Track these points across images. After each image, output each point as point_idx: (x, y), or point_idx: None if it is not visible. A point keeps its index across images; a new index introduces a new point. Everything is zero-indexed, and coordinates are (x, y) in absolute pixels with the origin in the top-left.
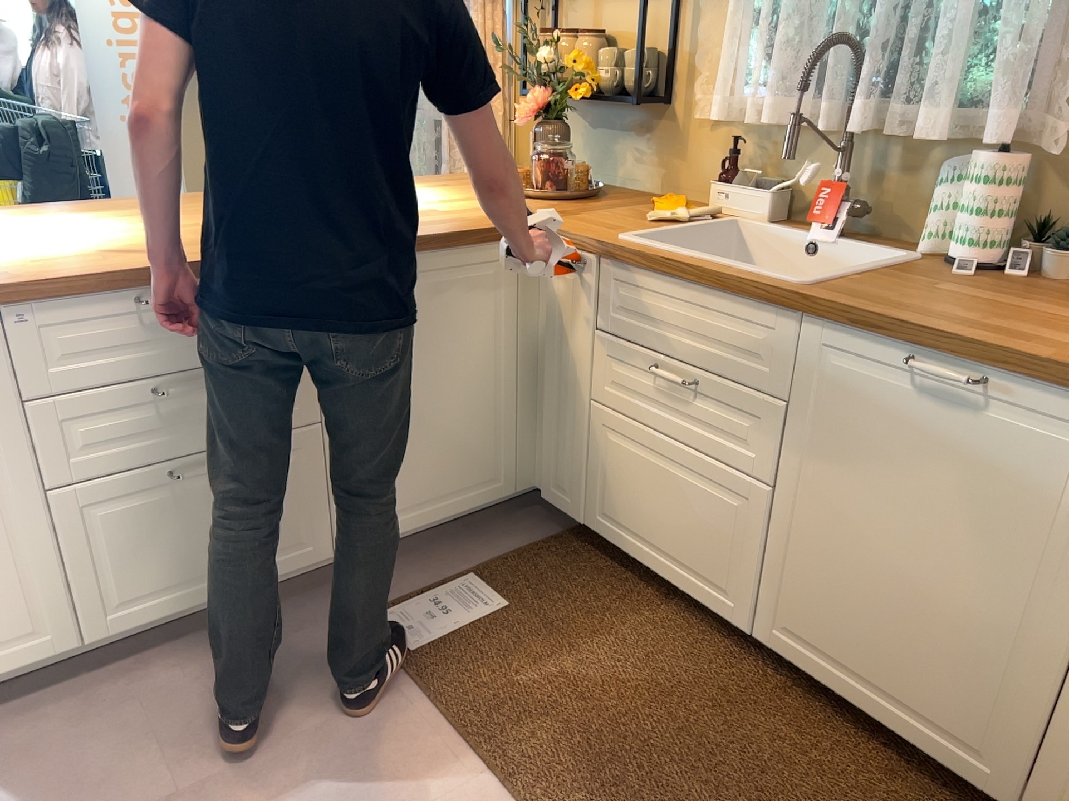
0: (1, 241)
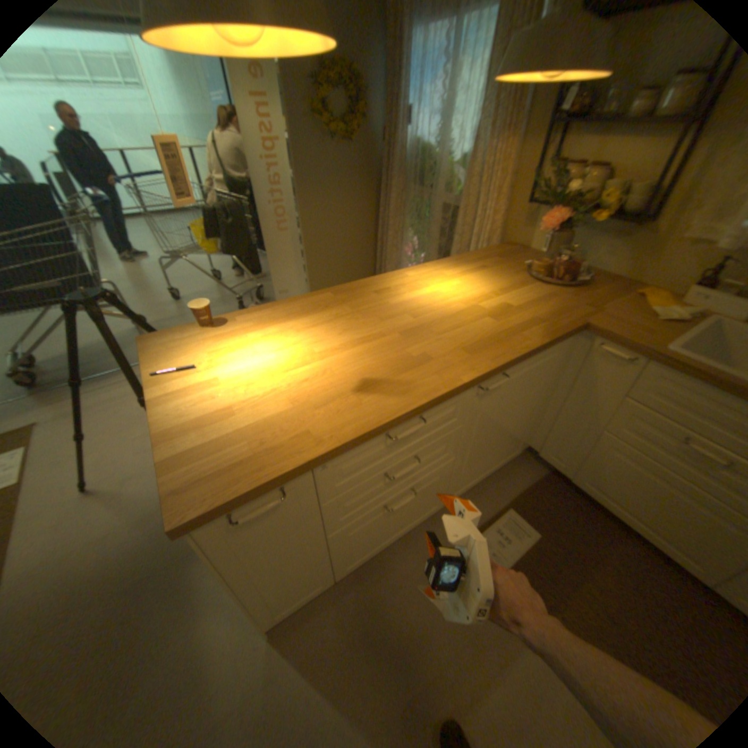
0: (272, 365)
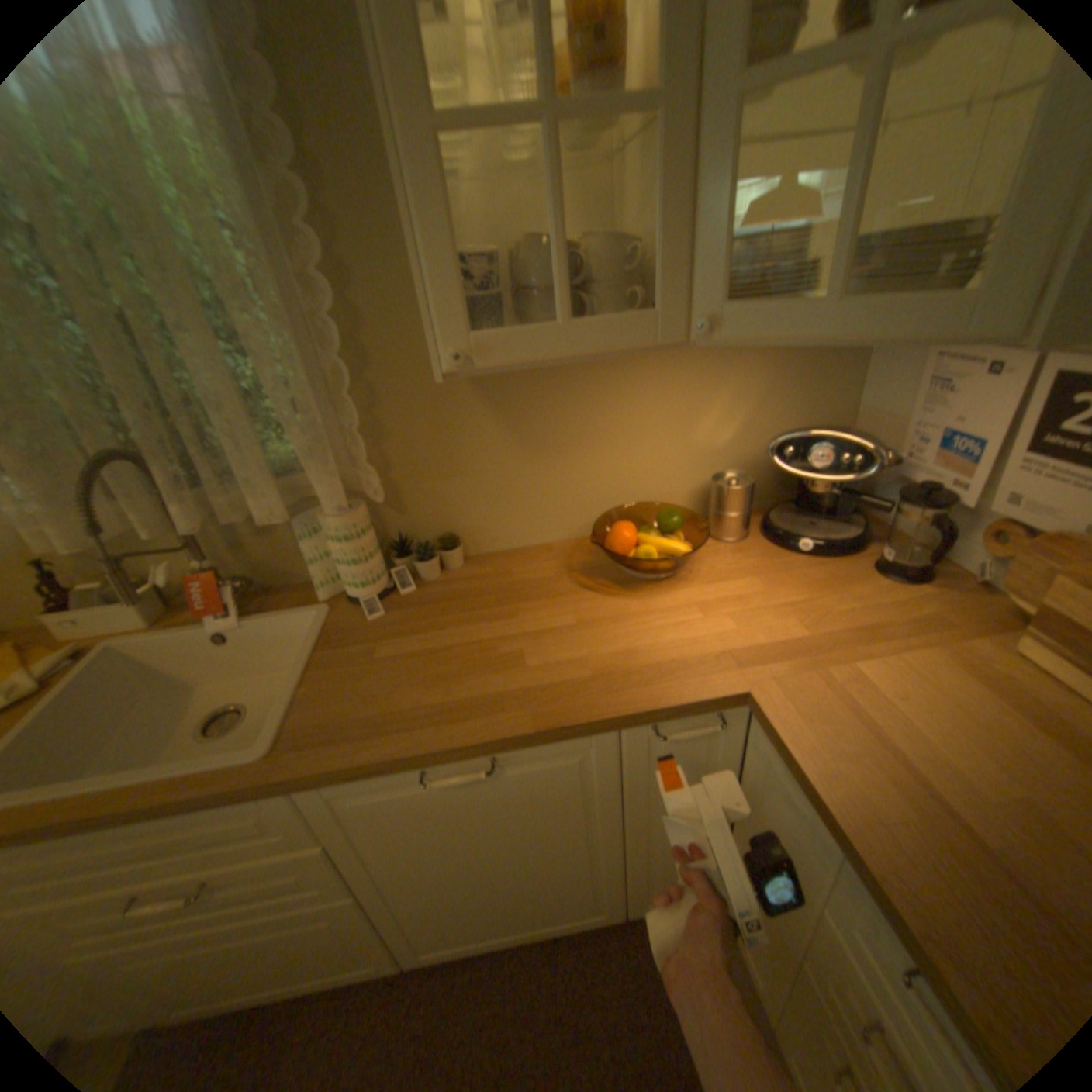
0: None
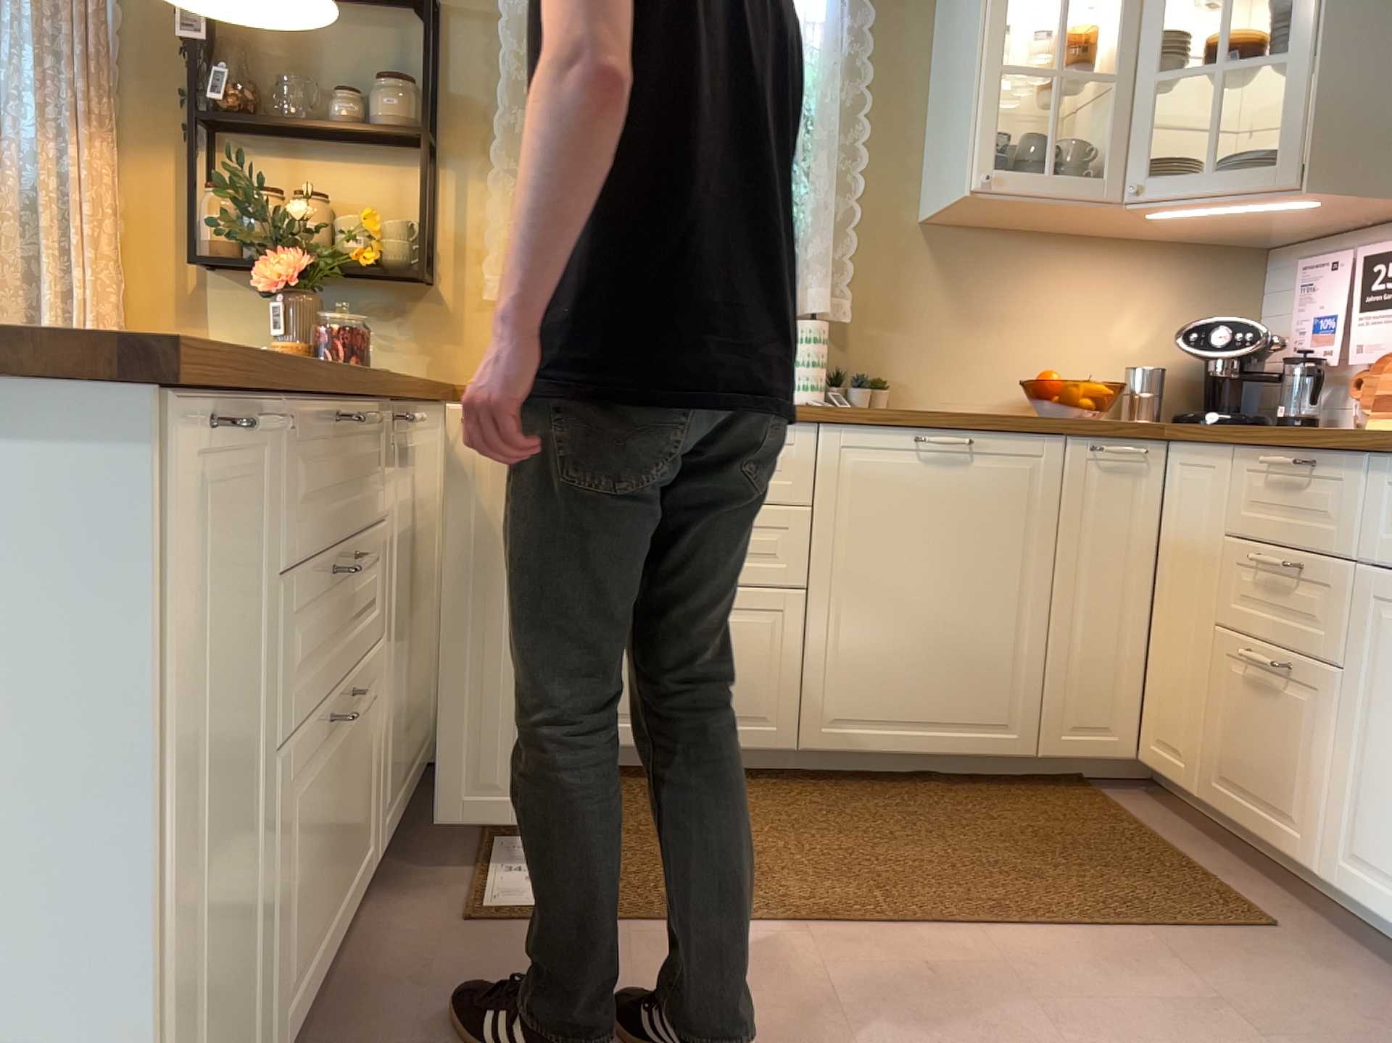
0: None
